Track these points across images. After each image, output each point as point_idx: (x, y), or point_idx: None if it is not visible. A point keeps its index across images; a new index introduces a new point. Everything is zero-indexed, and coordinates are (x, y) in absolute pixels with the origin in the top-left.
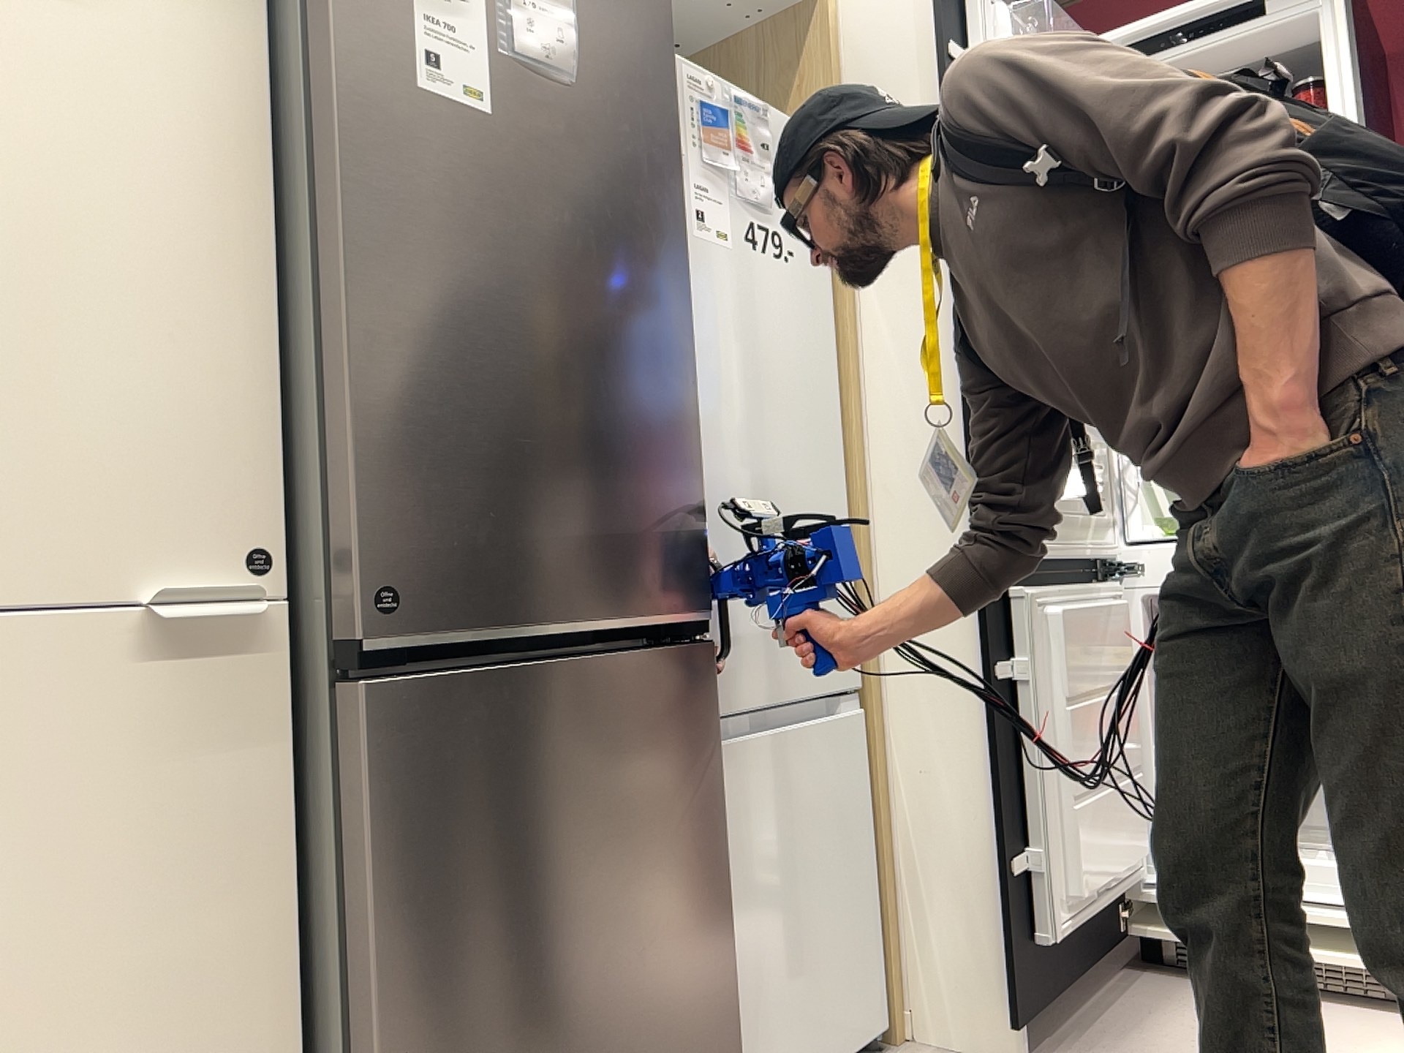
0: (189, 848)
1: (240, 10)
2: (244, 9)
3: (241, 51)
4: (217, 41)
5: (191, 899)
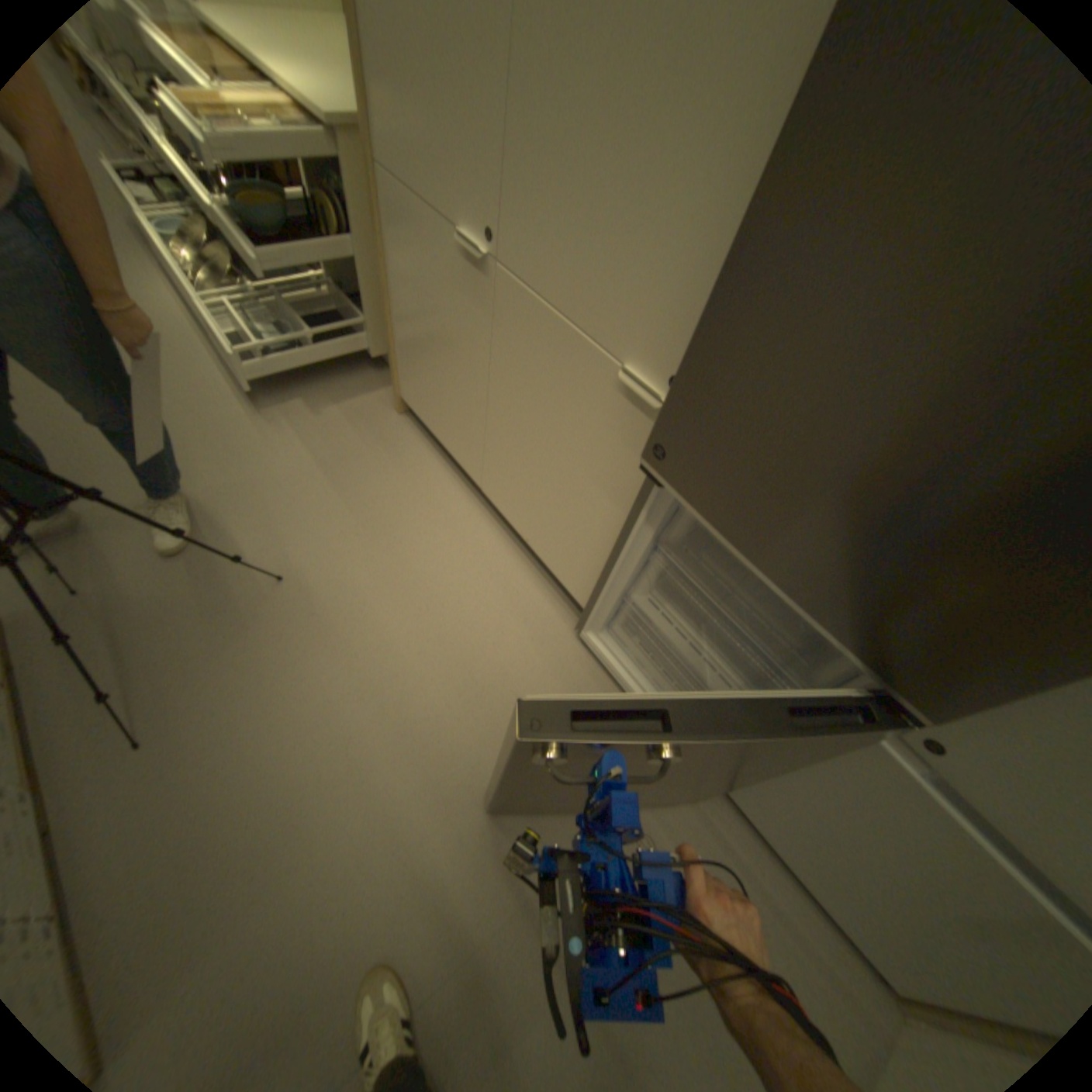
0: (608, 464)
1: None
2: None
3: None
4: None
5: (603, 479)
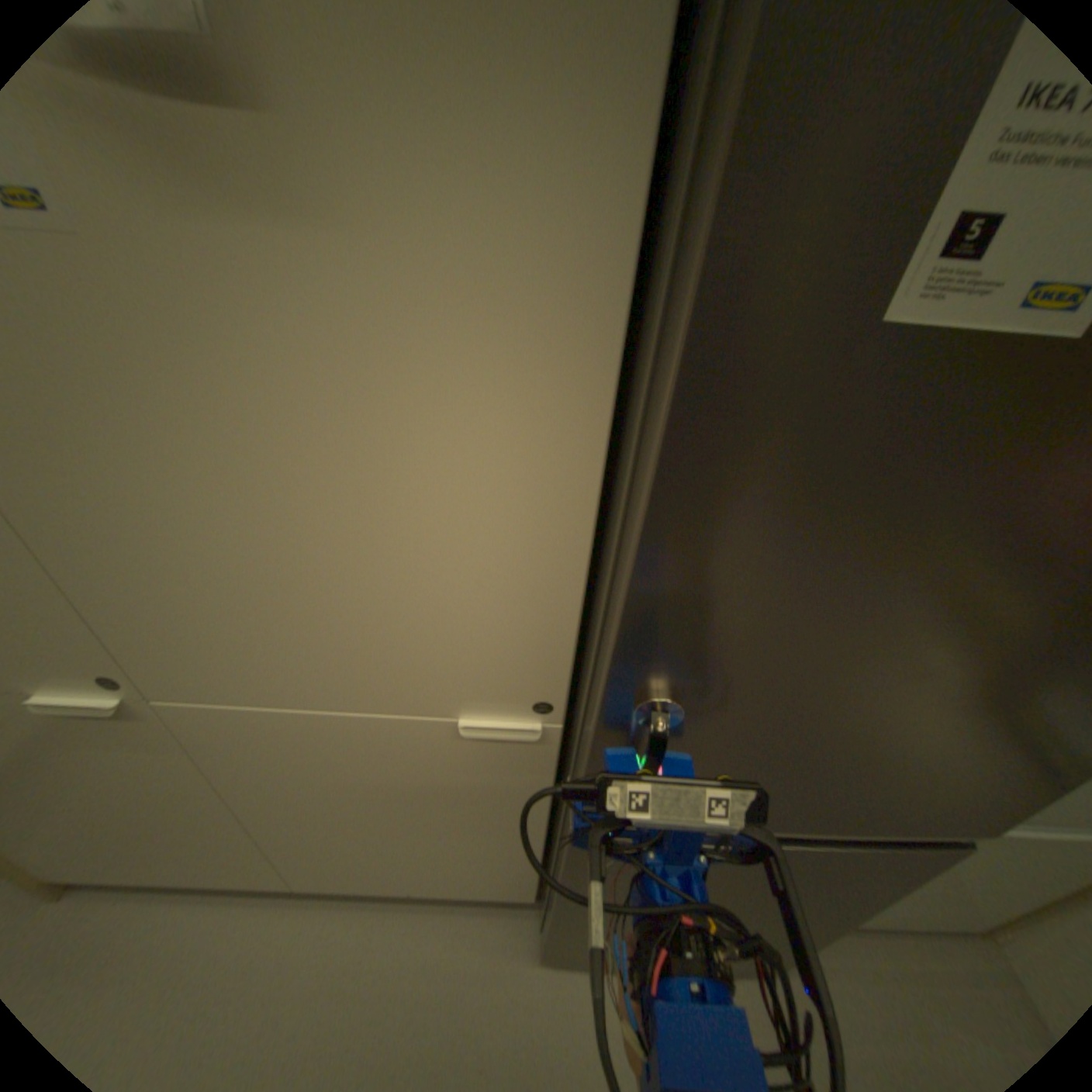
0: (488, 796)
1: (611, 109)
2: (619, 104)
3: (599, 209)
4: (558, 202)
5: (488, 809)
